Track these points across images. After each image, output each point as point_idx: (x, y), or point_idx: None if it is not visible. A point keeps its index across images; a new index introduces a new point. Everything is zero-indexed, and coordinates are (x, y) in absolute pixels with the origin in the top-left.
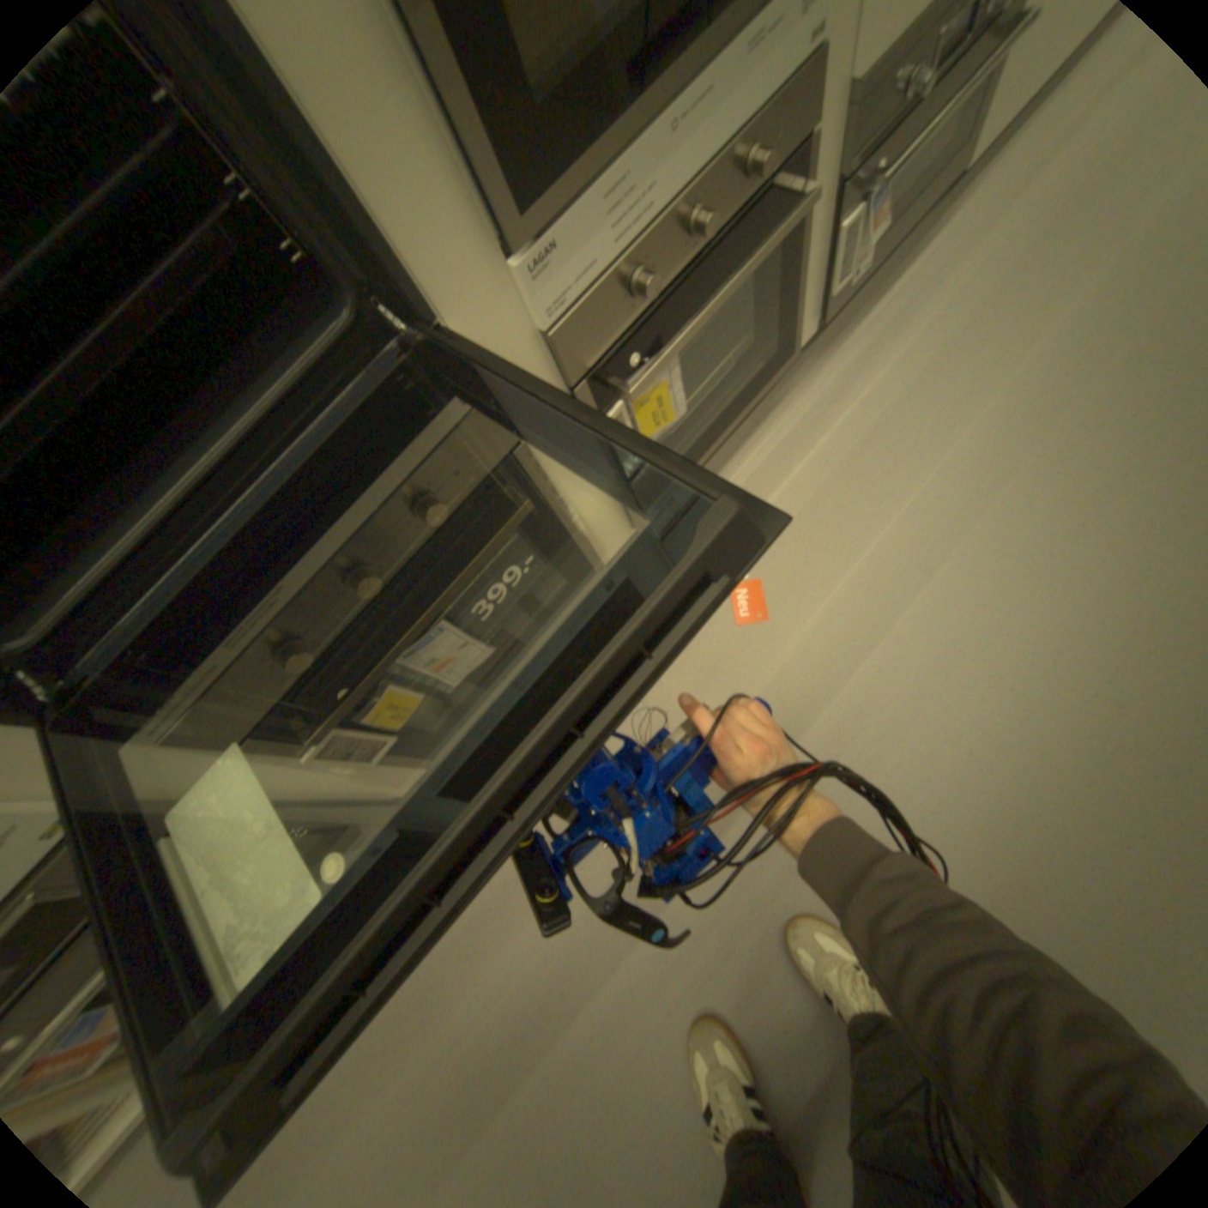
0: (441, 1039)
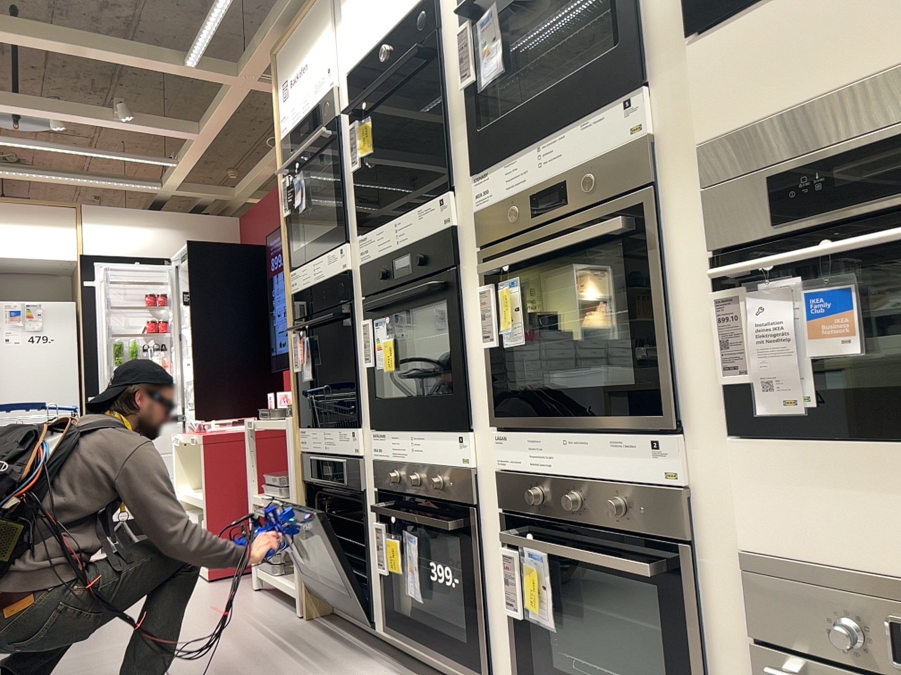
0: (243, 669)
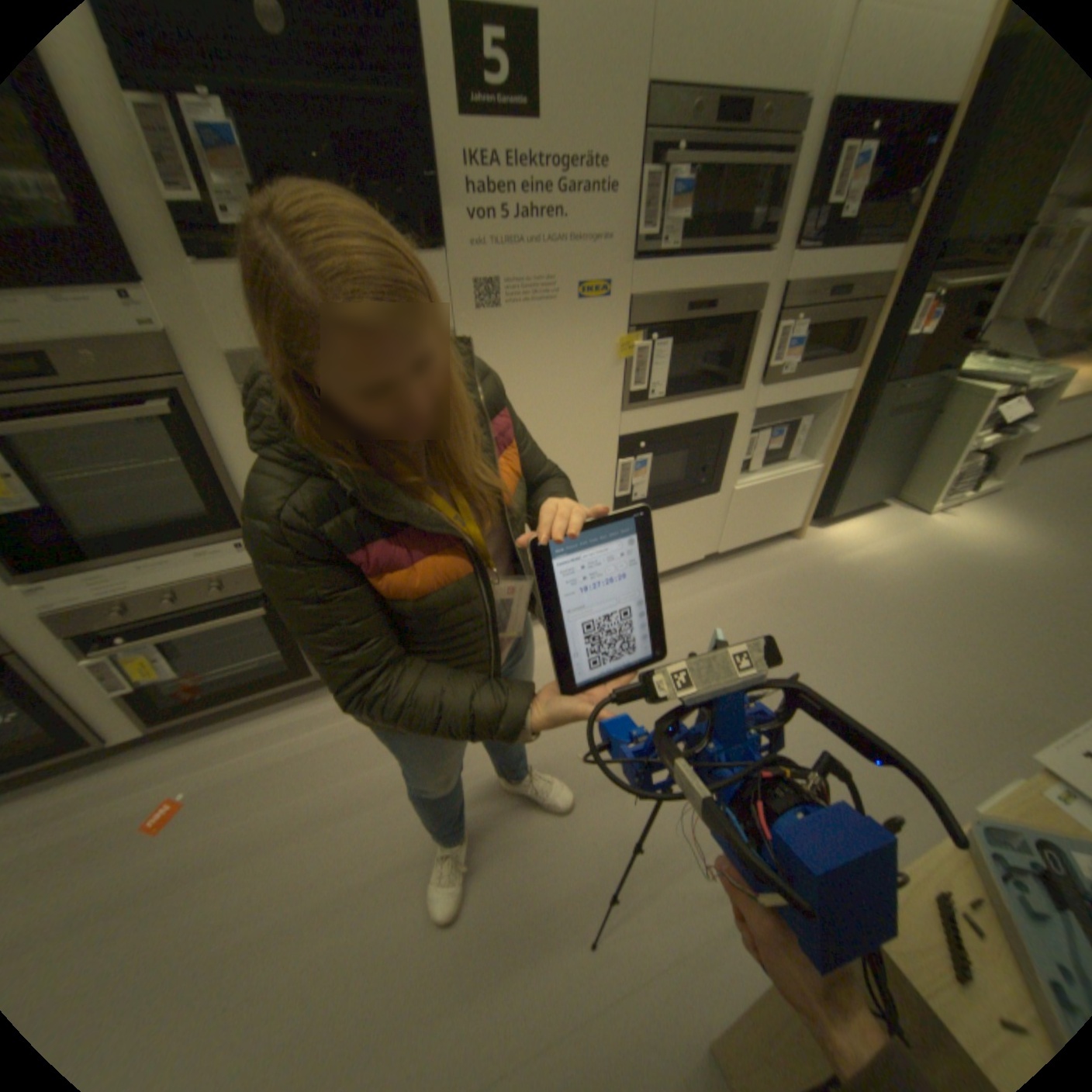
0: None
